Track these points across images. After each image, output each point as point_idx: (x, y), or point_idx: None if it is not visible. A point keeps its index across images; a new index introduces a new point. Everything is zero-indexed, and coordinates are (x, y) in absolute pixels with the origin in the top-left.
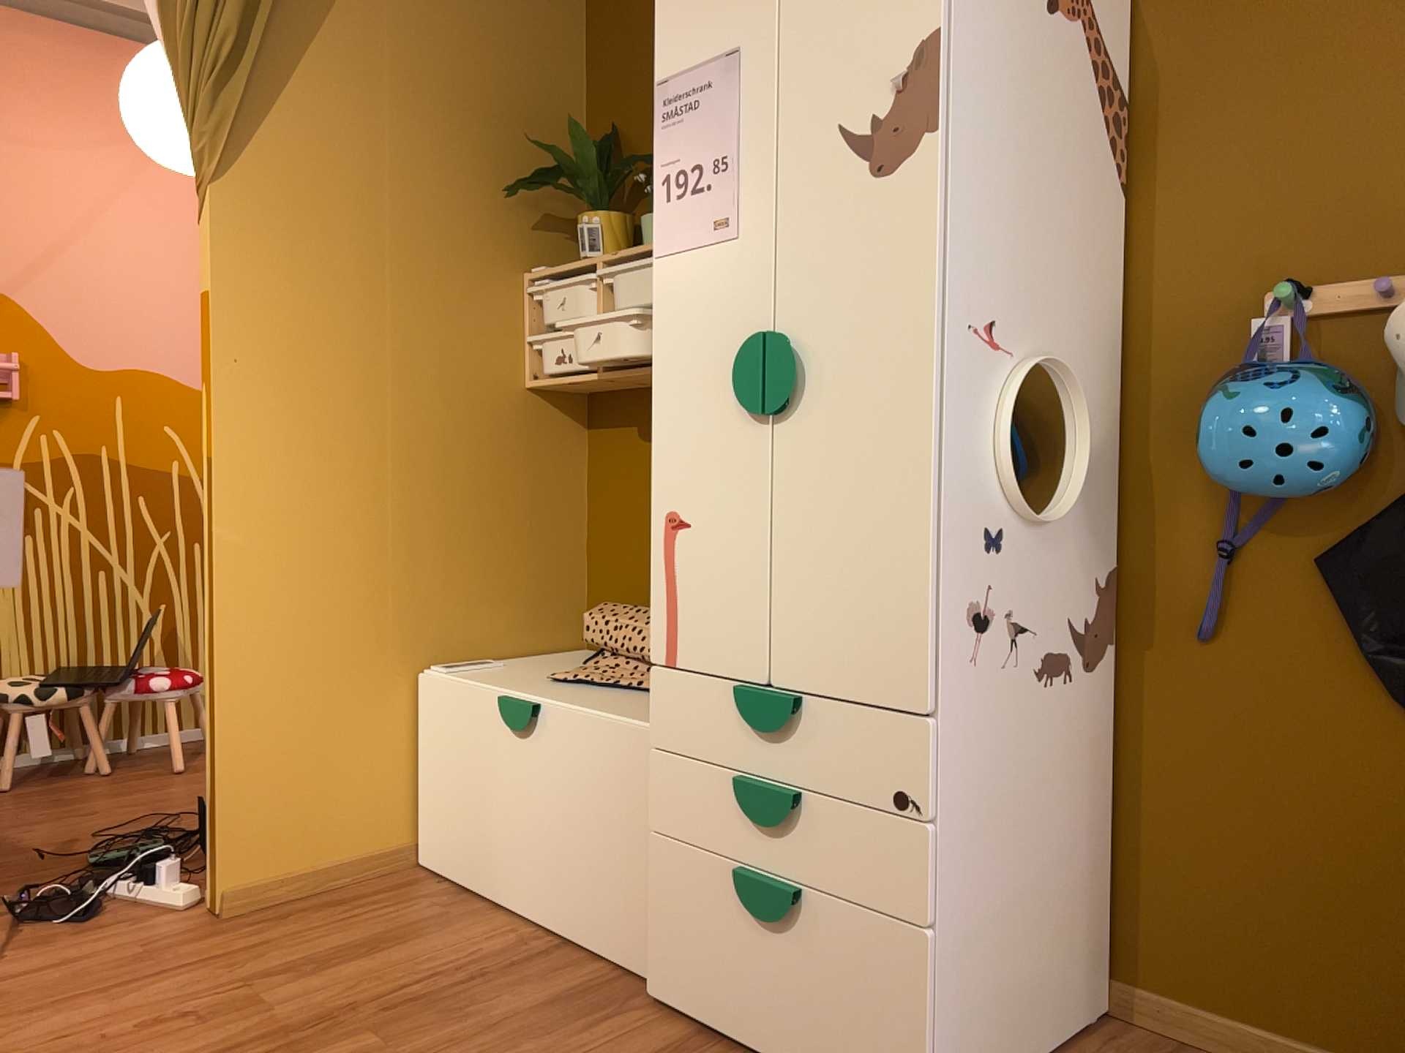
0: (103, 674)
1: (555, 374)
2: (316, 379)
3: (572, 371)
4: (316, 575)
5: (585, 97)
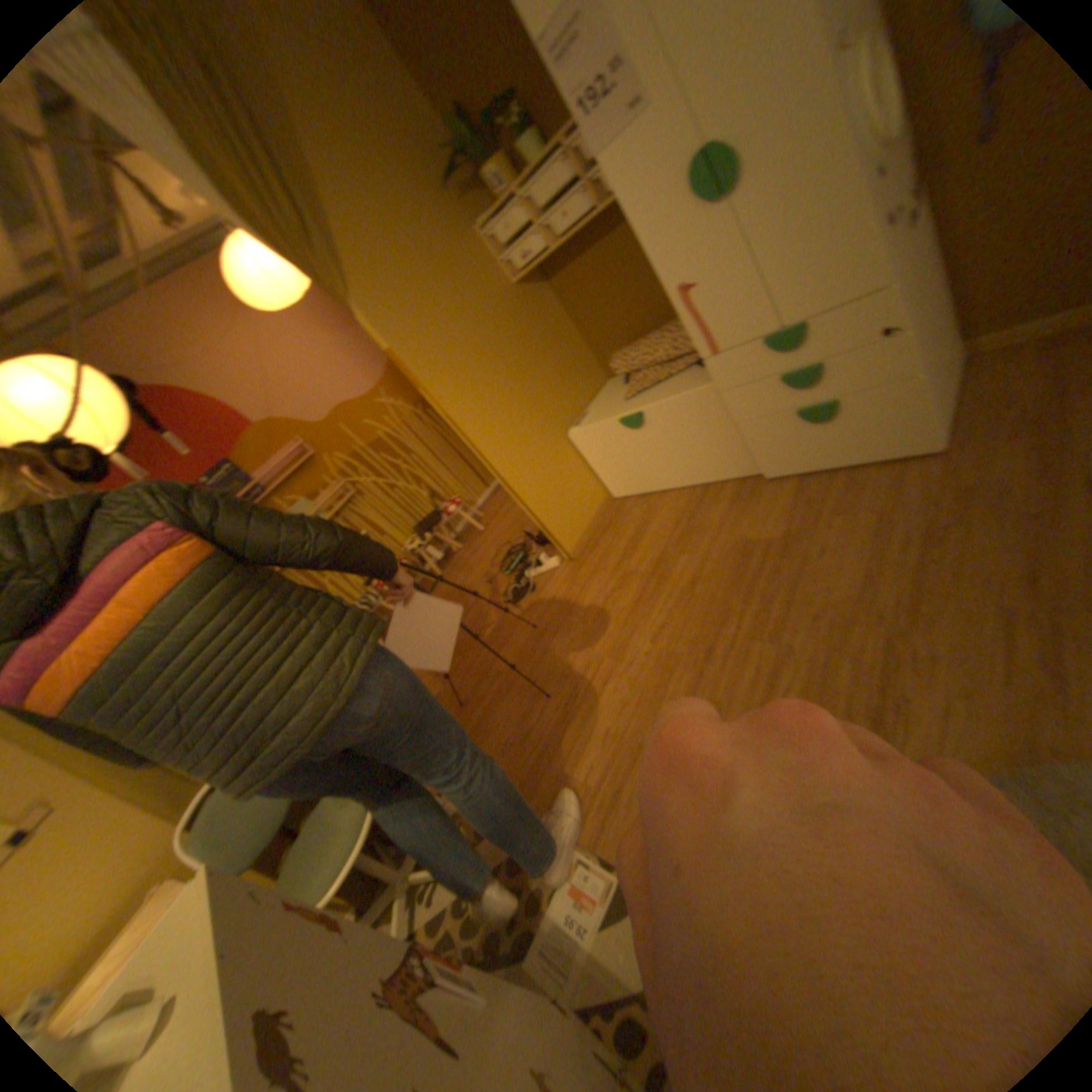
0: (427, 519)
1: (527, 263)
2: (451, 349)
3: (536, 255)
4: (513, 427)
5: (424, 92)
